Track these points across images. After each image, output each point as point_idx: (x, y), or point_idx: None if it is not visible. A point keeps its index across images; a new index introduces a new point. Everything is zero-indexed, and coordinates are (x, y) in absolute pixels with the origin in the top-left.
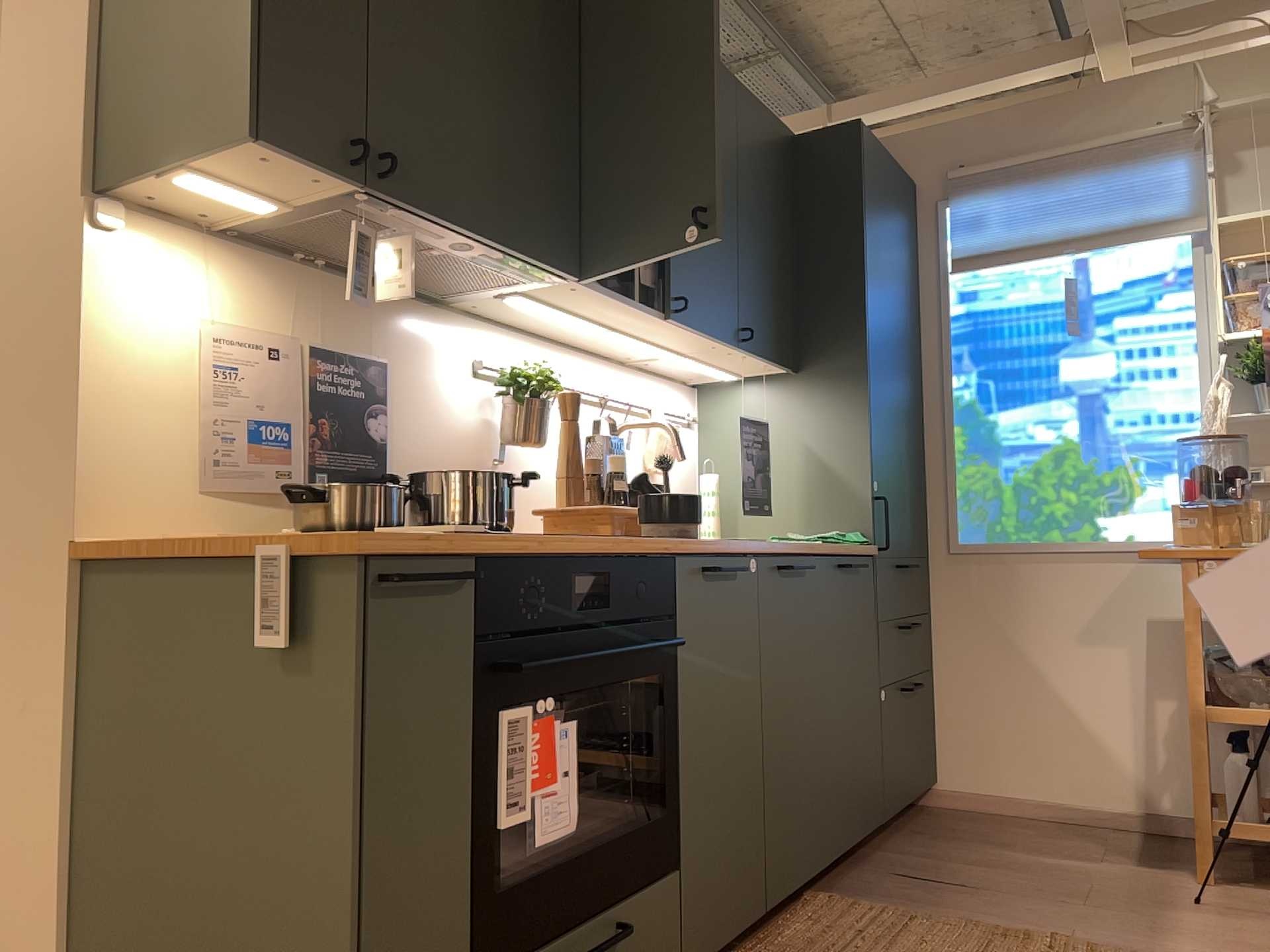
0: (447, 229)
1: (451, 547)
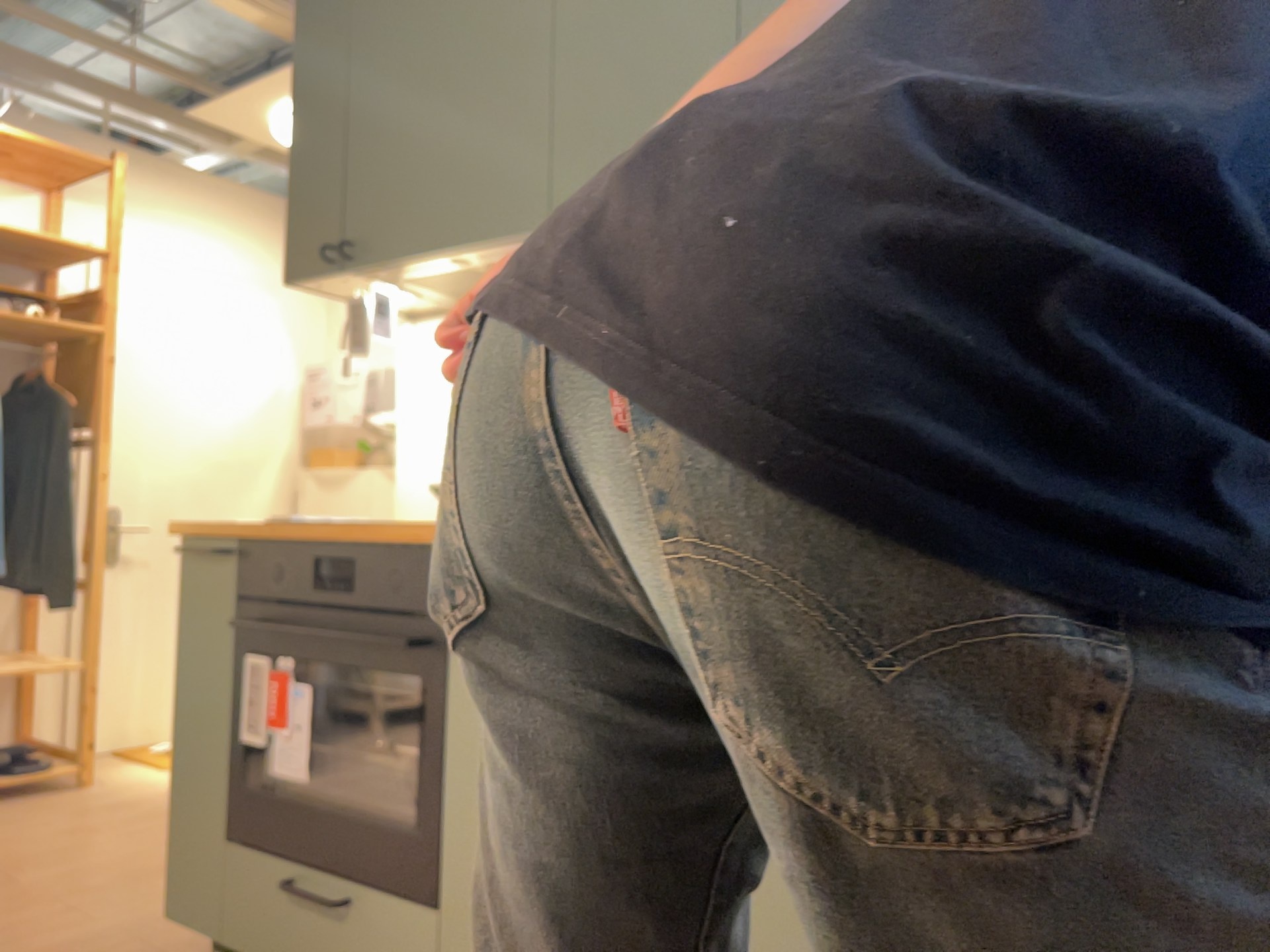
0: (419, 262)
1: (216, 531)
